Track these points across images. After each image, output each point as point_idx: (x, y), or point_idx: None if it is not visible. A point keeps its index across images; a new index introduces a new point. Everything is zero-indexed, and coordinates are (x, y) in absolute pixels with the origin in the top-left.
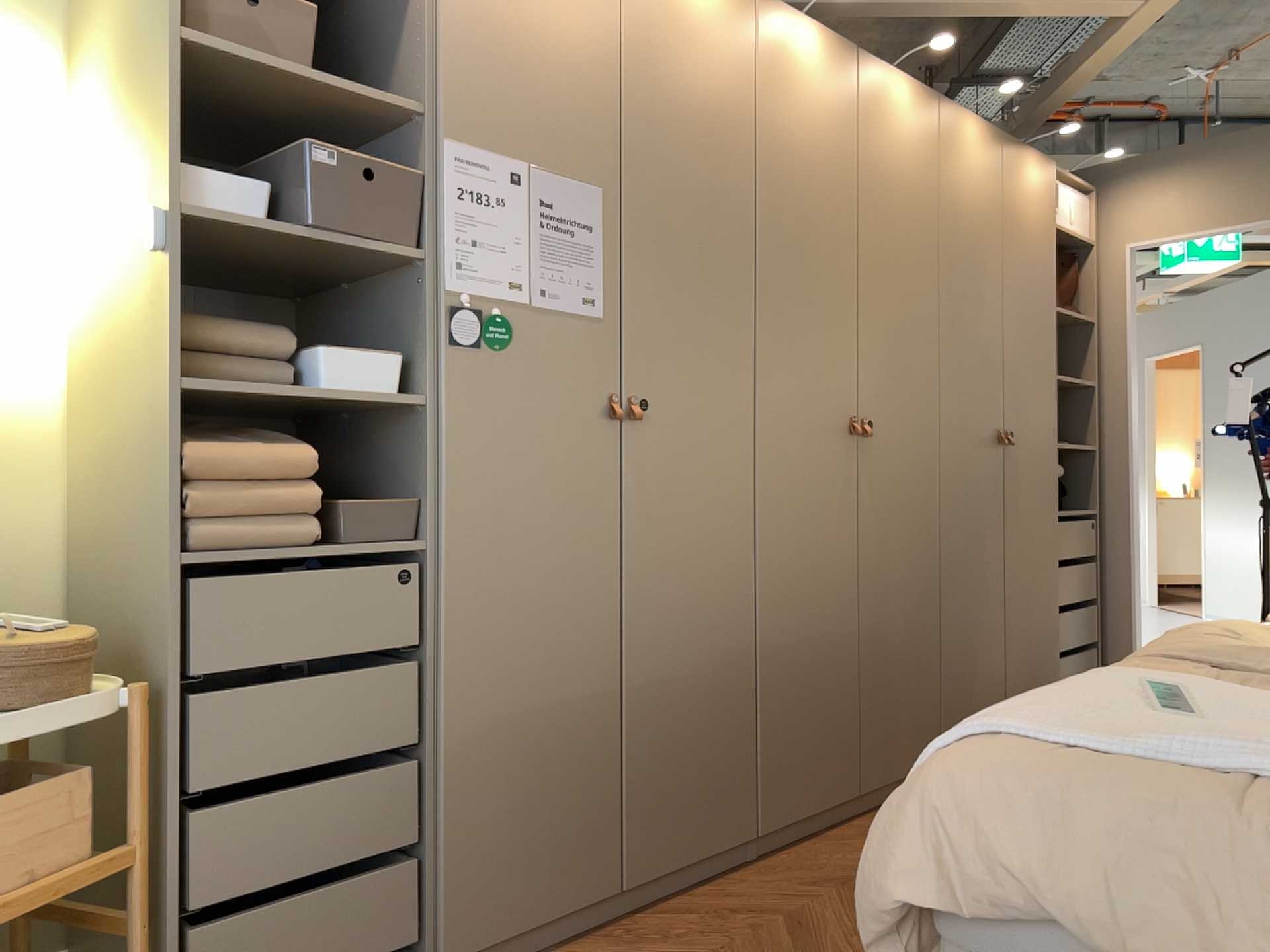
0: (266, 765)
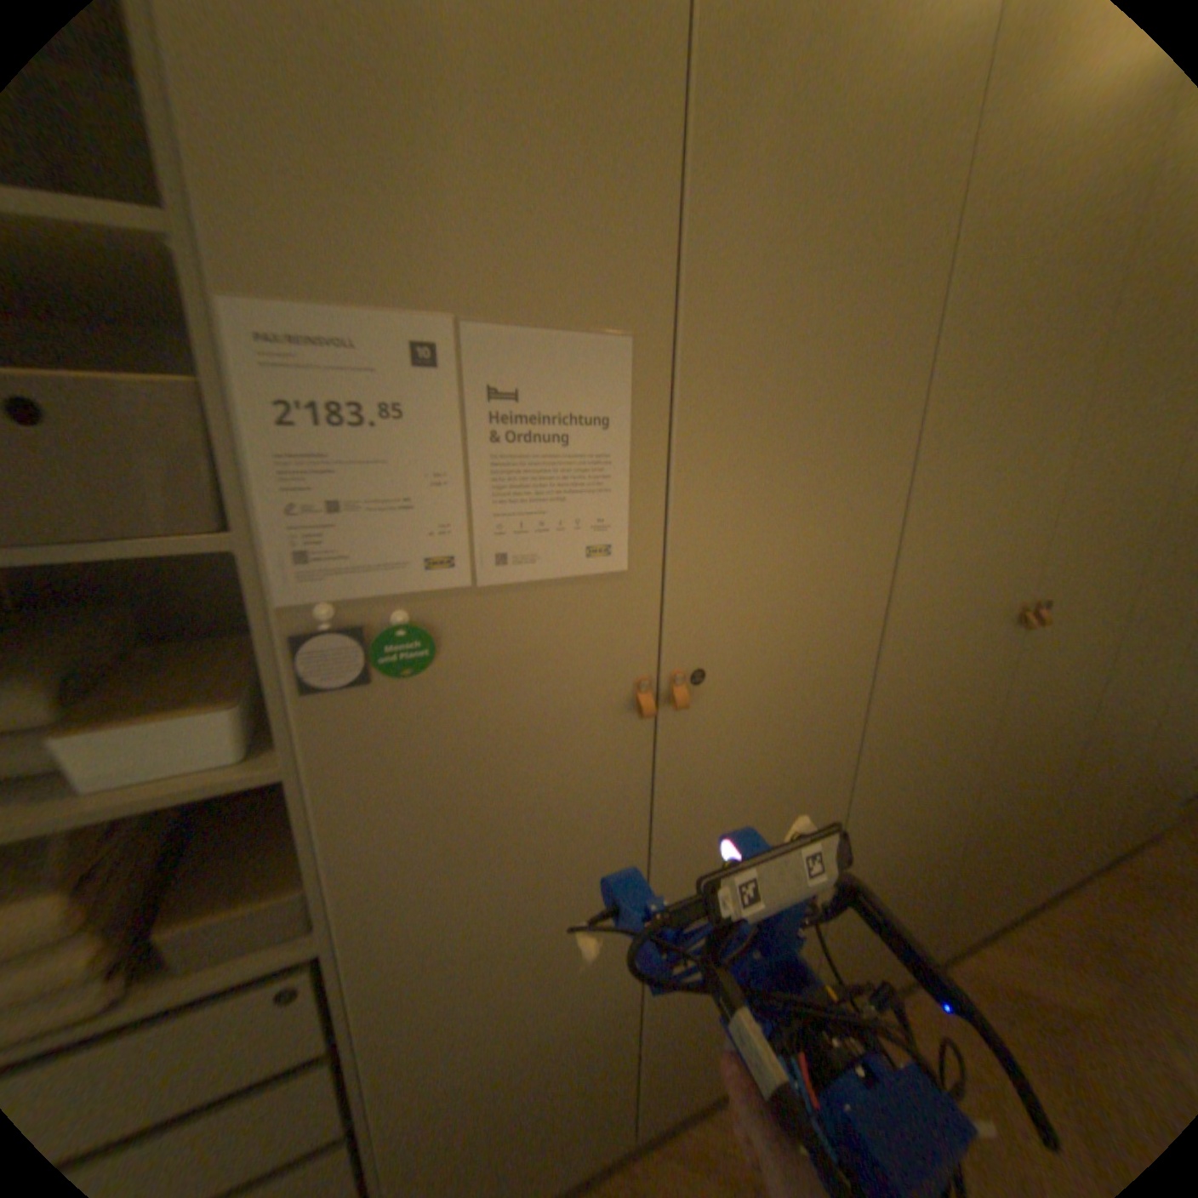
0: None
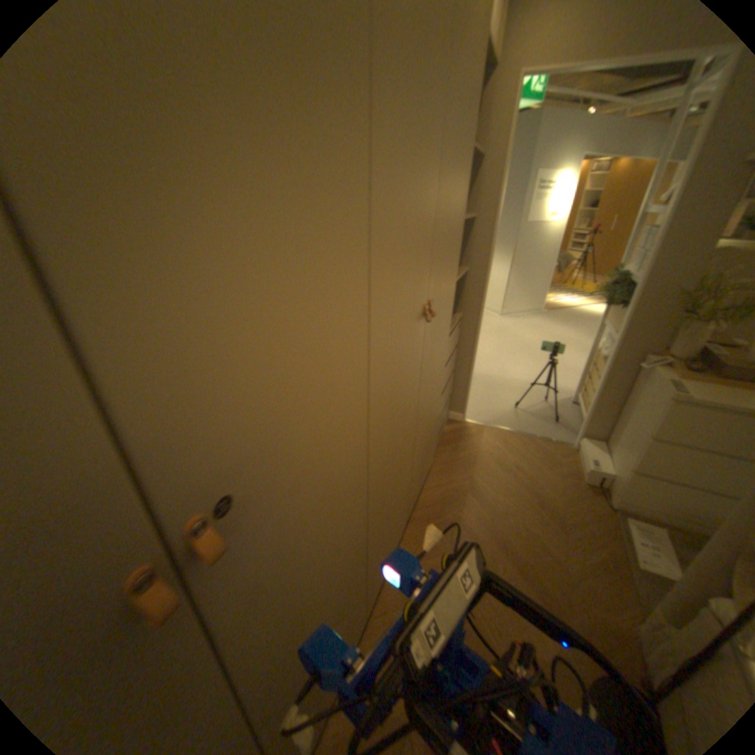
0: None
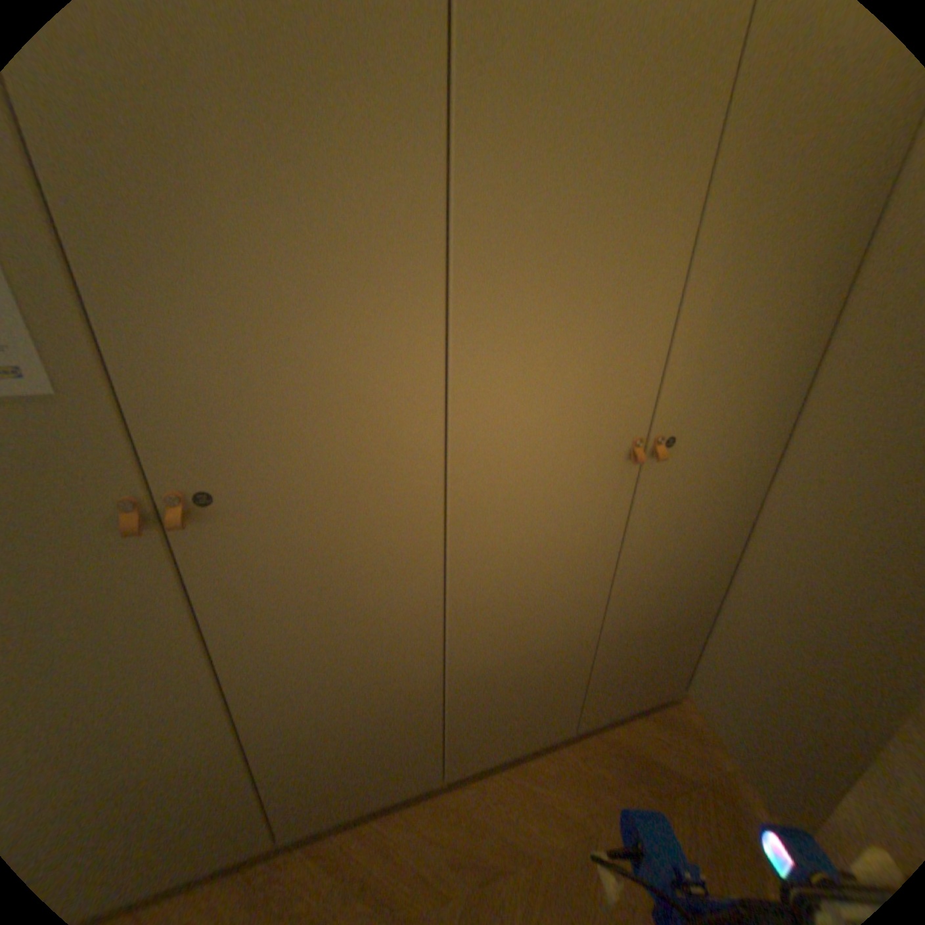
0: None
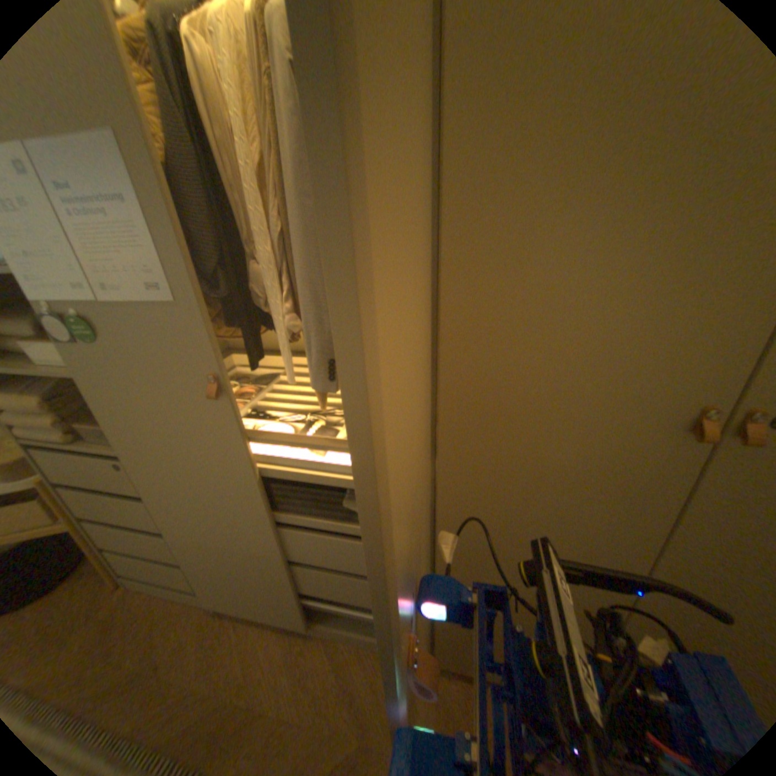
0: (99, 520)
